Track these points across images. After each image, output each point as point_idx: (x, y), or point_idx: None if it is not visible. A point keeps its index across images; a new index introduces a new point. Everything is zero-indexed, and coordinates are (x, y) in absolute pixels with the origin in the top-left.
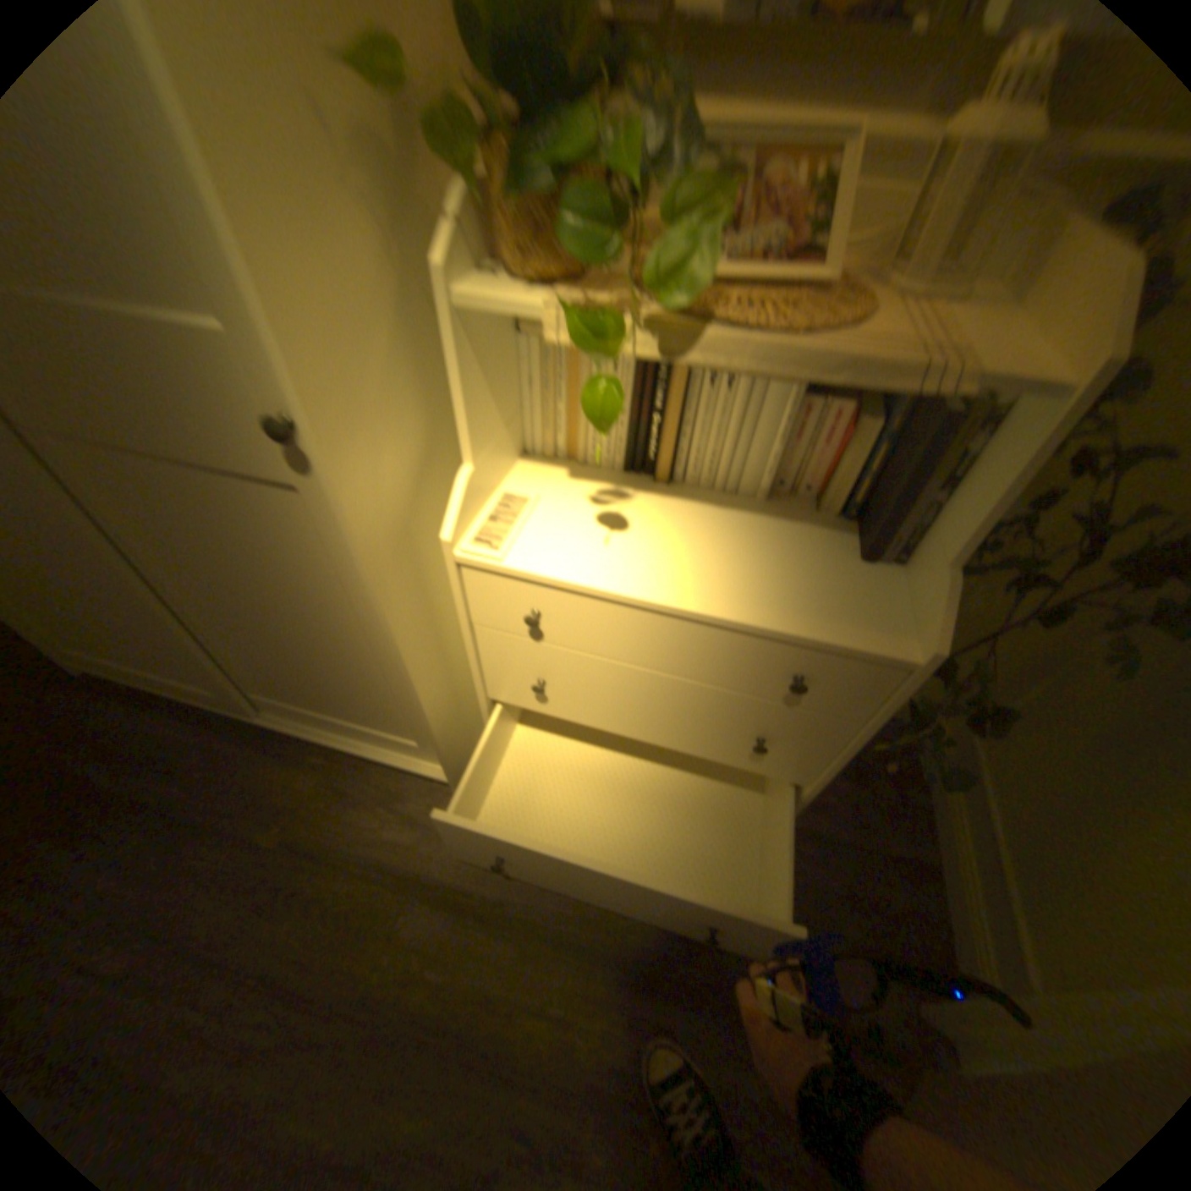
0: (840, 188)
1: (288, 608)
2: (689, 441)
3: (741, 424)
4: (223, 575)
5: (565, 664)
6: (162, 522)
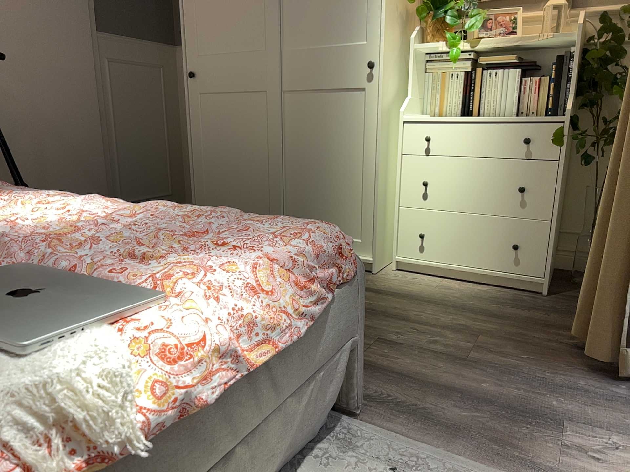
0: (518, 20)
1: (337, 152)
2: (485, 100)
3: (503, 89)
4: (319, 141)
5: (439, 167)
6: (309, 121)
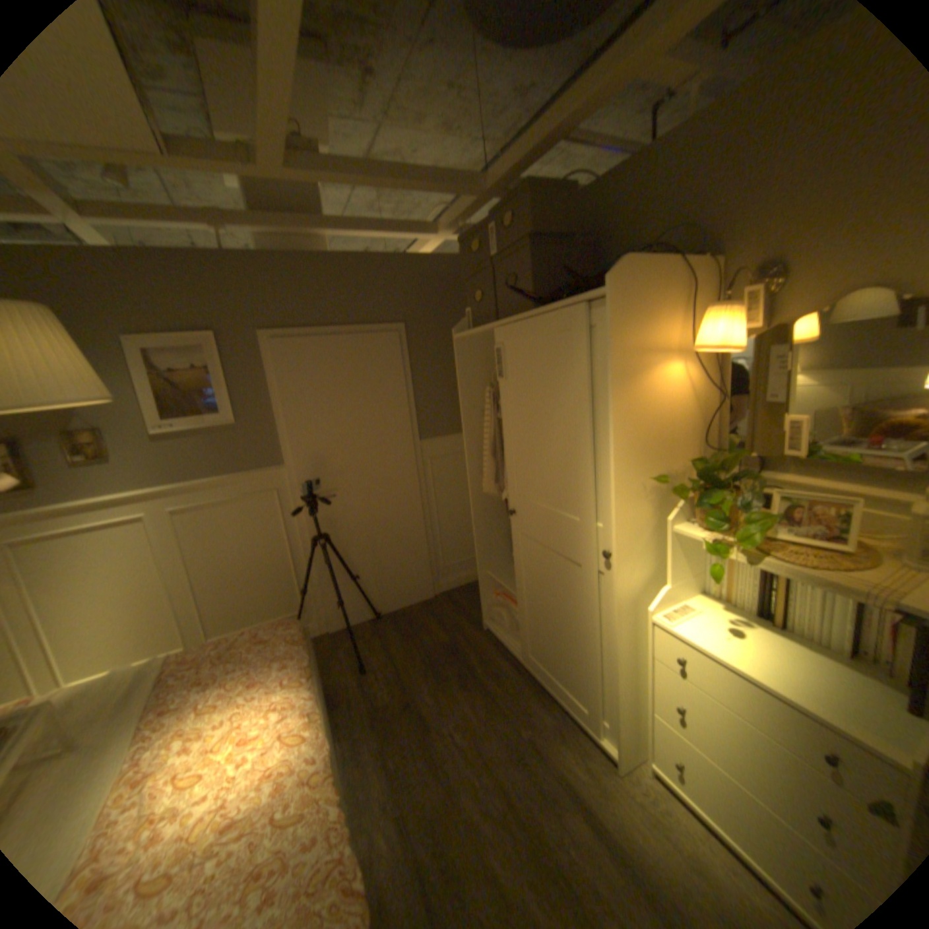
0: (854, 522)
1: (583, 624)
2: (796, 613)
3: (825, 611)
4: (566, 603)
5: (698, 704)
6: (558, 578)
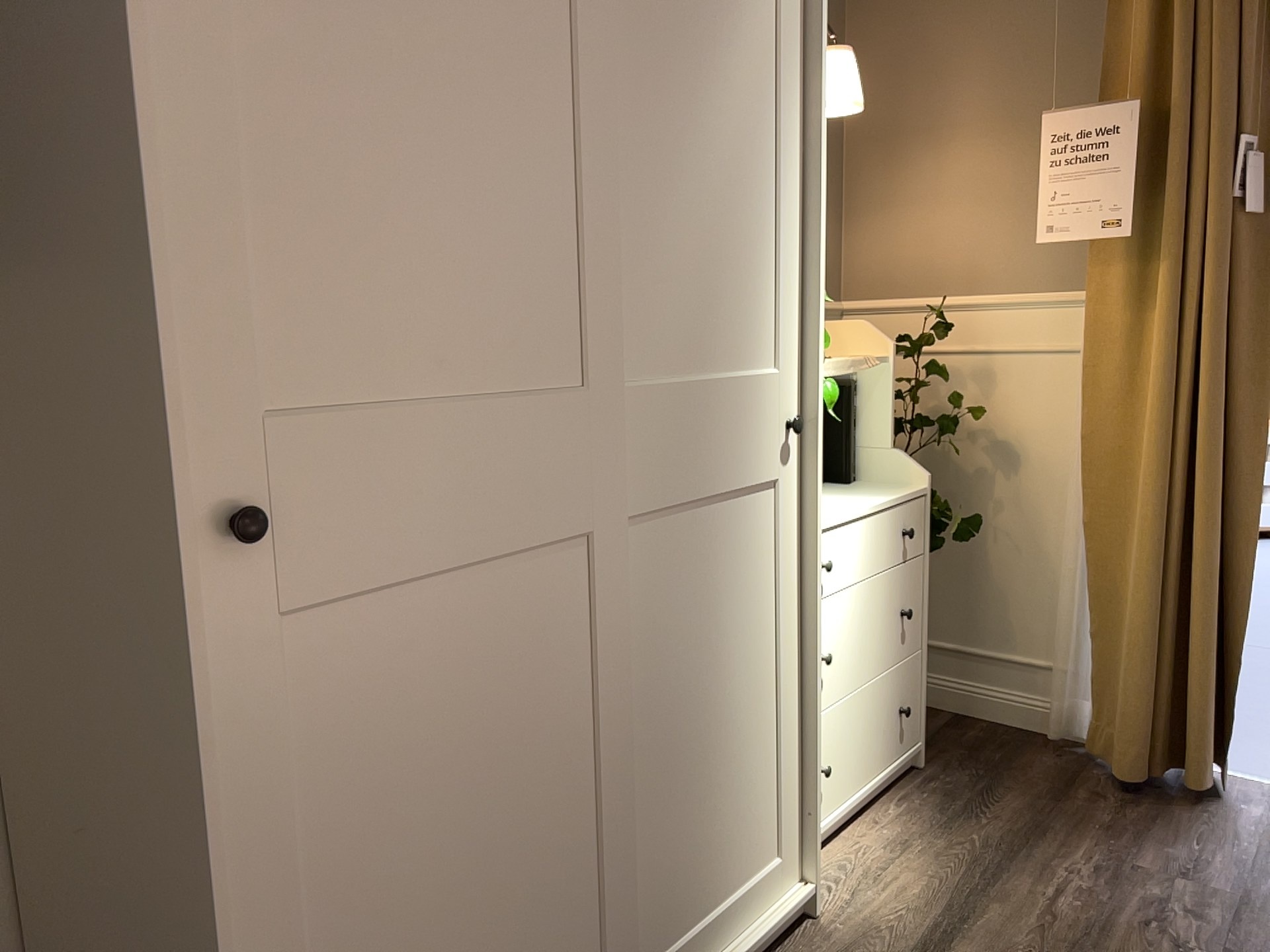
0: None
1: (737, 660)
2: None
3: None
4: (702, 647)
5: (834, 617)
6: (681, 594)
